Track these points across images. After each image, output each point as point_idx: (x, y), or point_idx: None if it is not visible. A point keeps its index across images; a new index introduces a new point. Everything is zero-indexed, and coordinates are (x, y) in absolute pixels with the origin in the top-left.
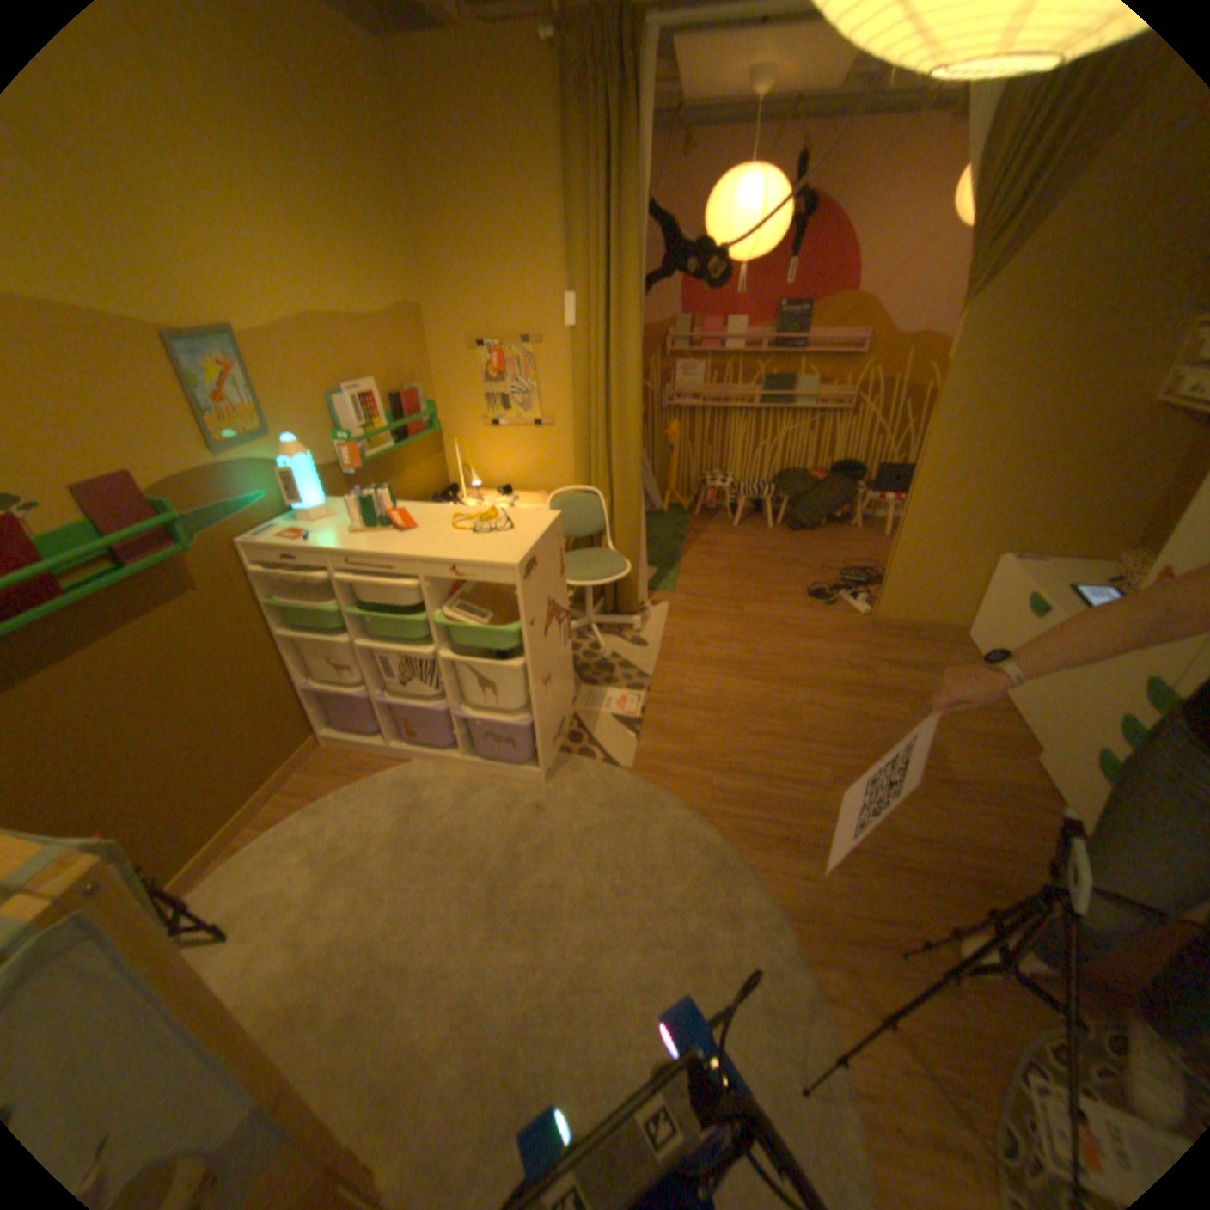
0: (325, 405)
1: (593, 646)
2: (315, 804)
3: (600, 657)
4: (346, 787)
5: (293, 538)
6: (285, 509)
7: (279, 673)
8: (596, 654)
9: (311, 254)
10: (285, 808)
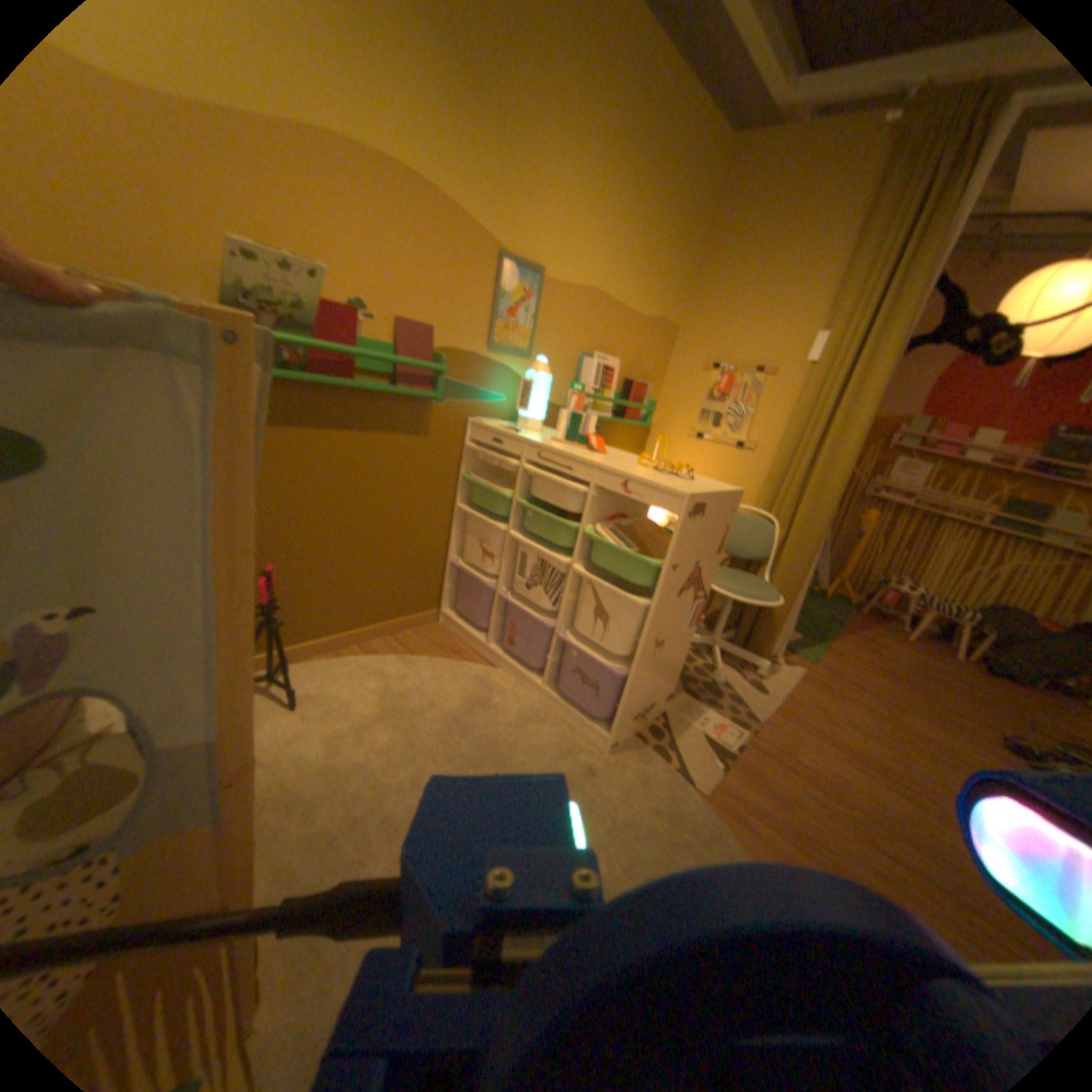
0: (577, 361)
1: (709, 665)
2: (411, 658)
3: (713, 680)
4: (440, 660)
5: (509, 430)
6: (512, 419)
7: (443, 541)
8: (710, 674)
9: (621, 251)
10: (389, 649)
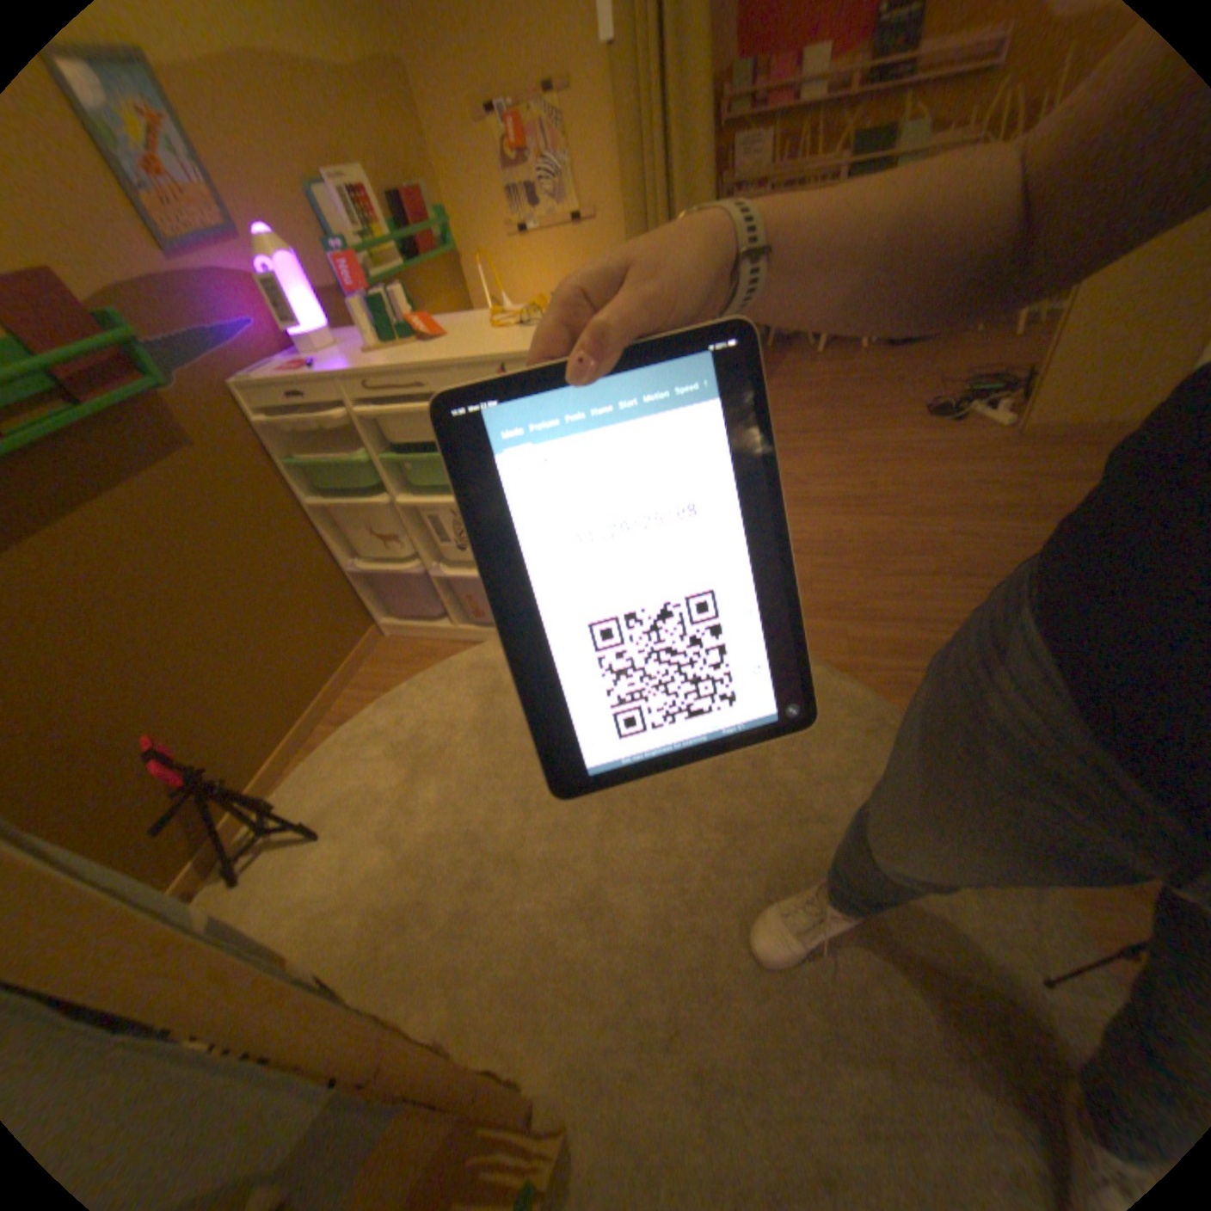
0: (303, 199)
1: None
2: (388, 694)
3: None
4: (418, 675)
5: (294, 368)
6: (282, 344)
7: (319, 553)
8: None
9: None
10: (357, 702)
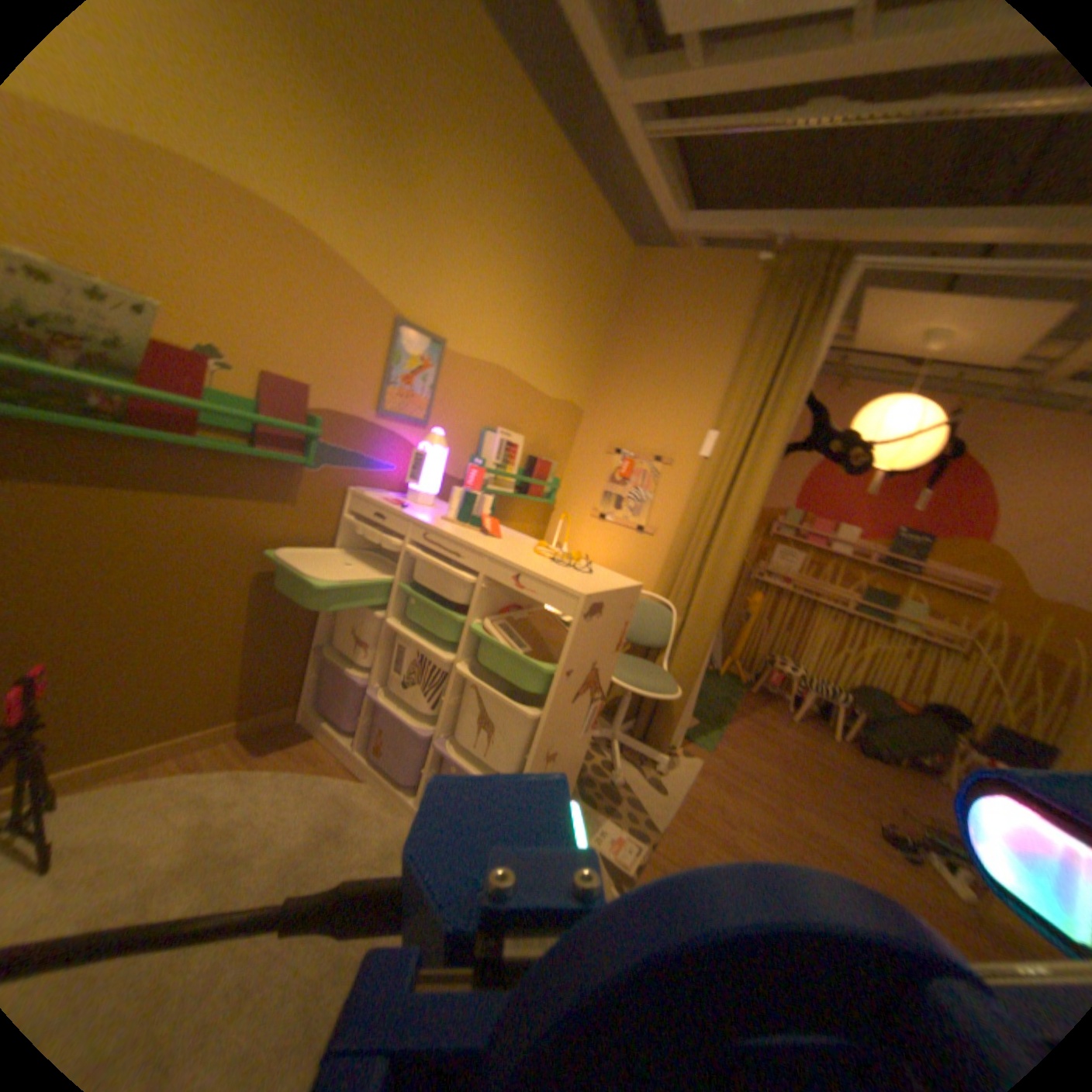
0: (478, 436)
1: (607, 765)
2: (249, 777)
3: (611, 782)
4: (288, 777)
5: (394, 506)
6: (402, 491)
7: (308, 626)
8: (608, 776)
9: (527, 335)
10: (221, 765)
